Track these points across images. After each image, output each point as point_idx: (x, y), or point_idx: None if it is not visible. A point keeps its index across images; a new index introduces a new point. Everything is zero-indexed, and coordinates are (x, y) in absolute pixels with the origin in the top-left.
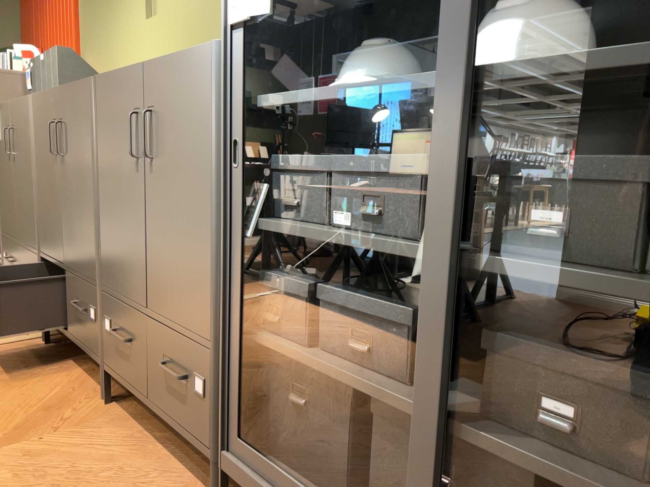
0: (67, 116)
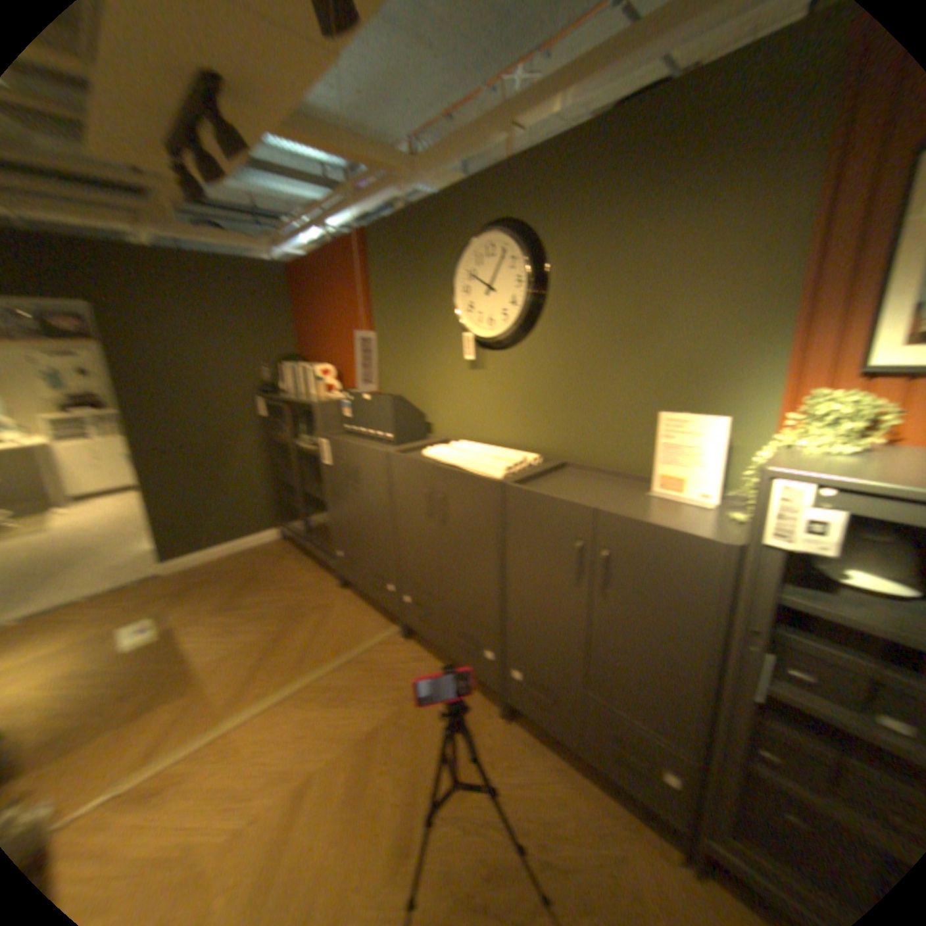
0: (451, 494)
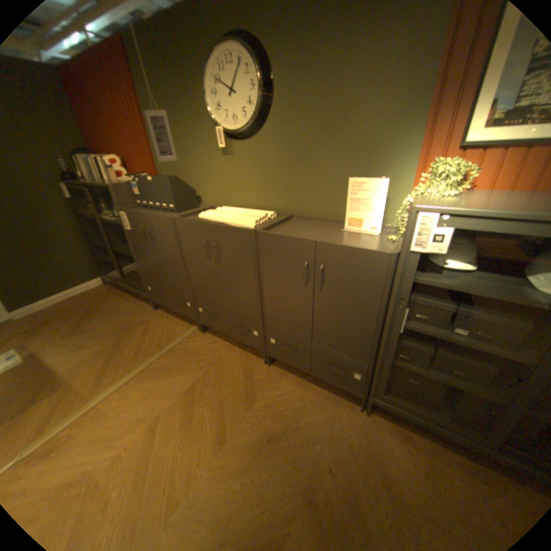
0: (222, 242)
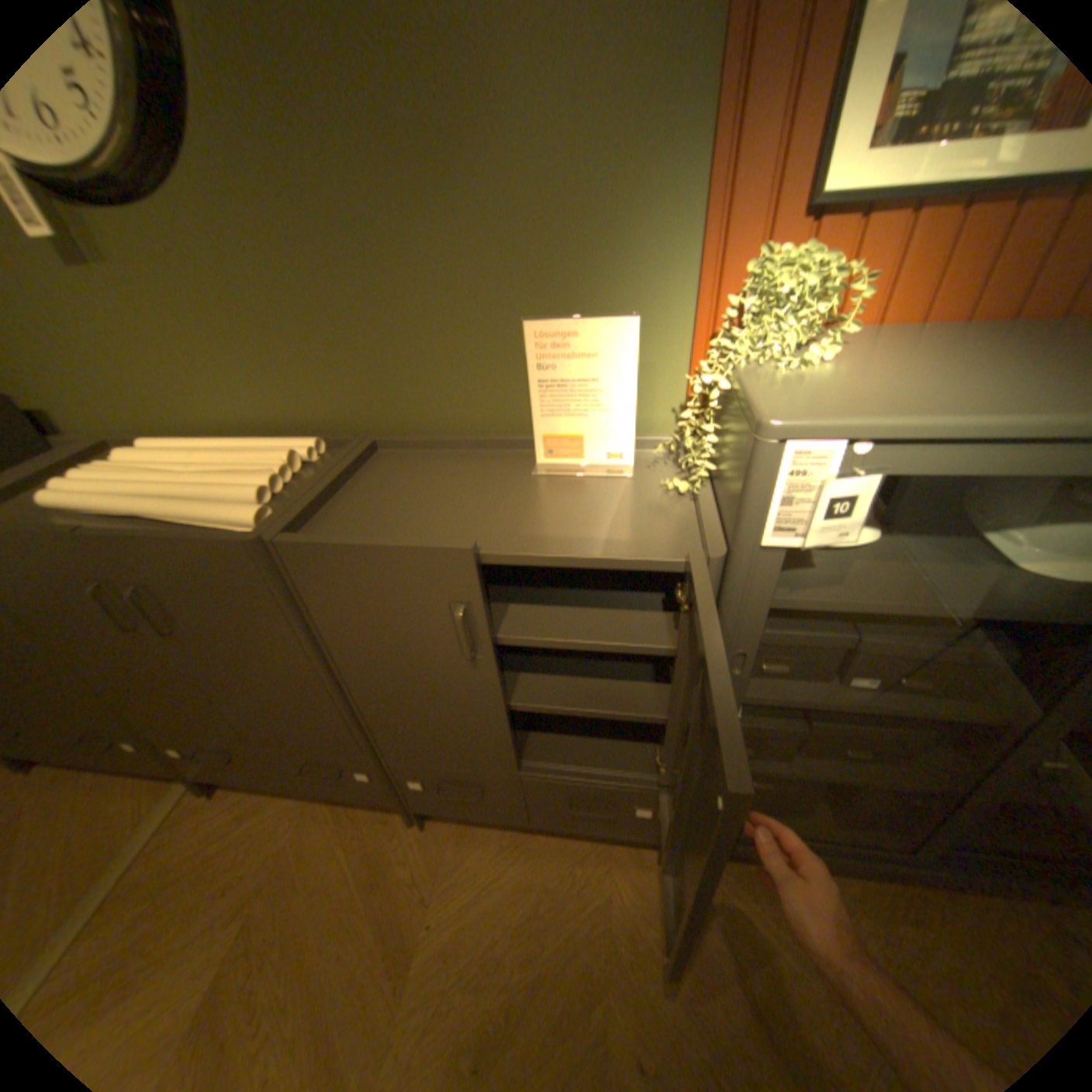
0: (154, 583)
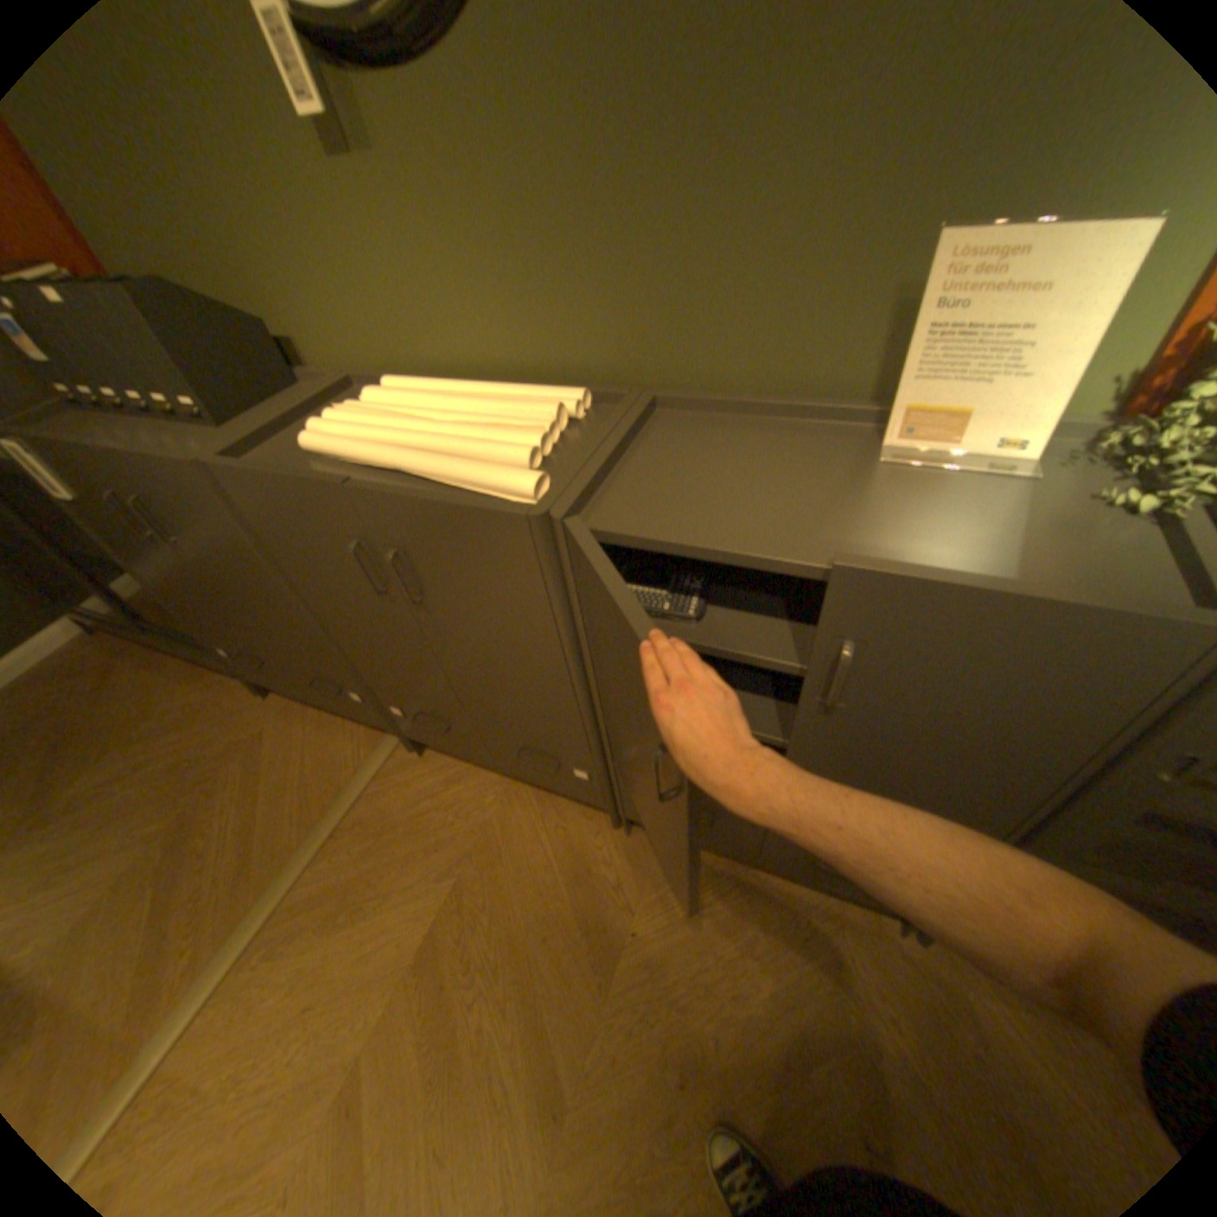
0: (418, 548)
